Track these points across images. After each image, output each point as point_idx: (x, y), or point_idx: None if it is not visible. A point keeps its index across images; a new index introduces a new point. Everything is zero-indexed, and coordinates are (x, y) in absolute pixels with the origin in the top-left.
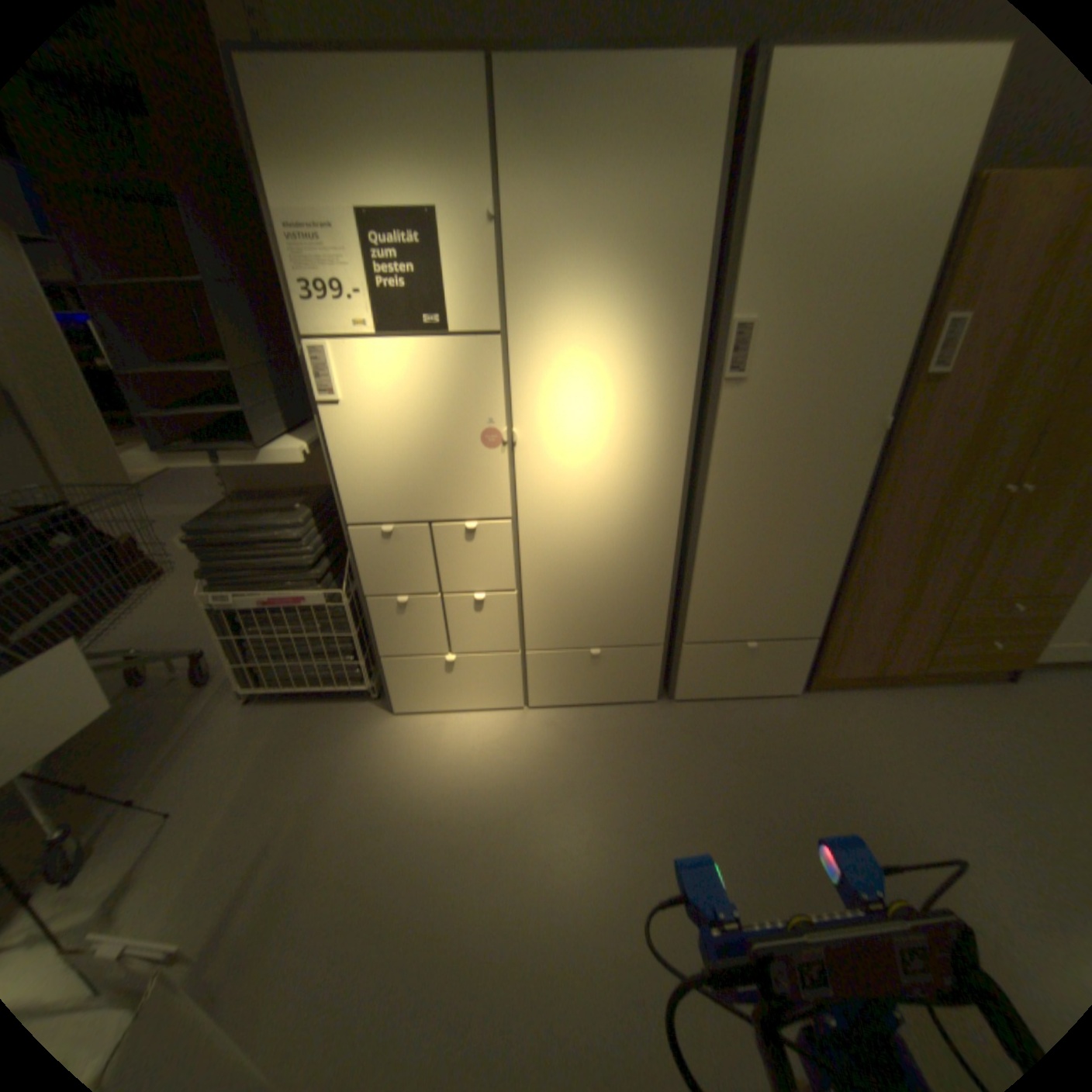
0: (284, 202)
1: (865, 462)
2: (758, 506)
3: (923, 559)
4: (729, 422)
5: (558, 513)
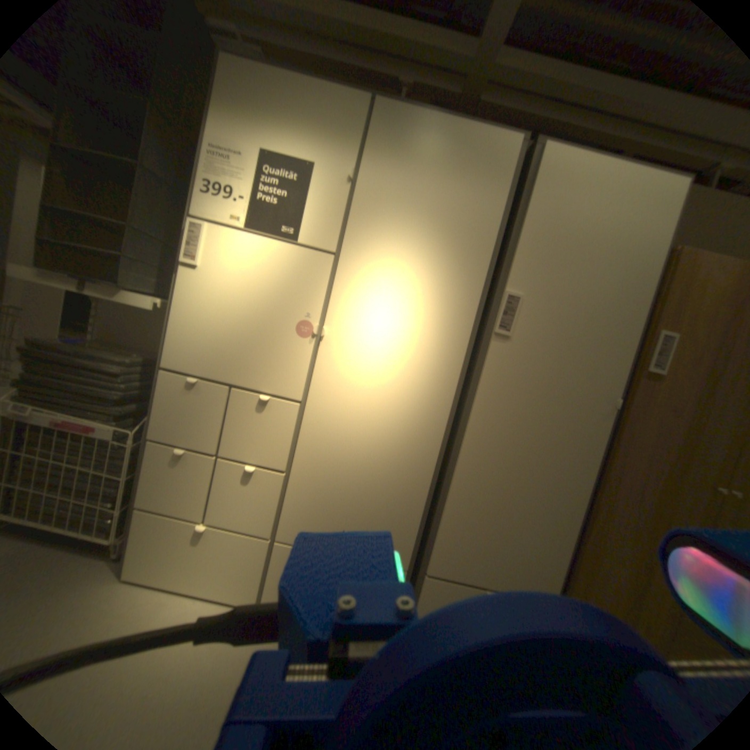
0: (214, 136)
1: (599, 434)
2: (509, 449)
3: (650, 543)
4: (493, 369)
5: (340, 409)
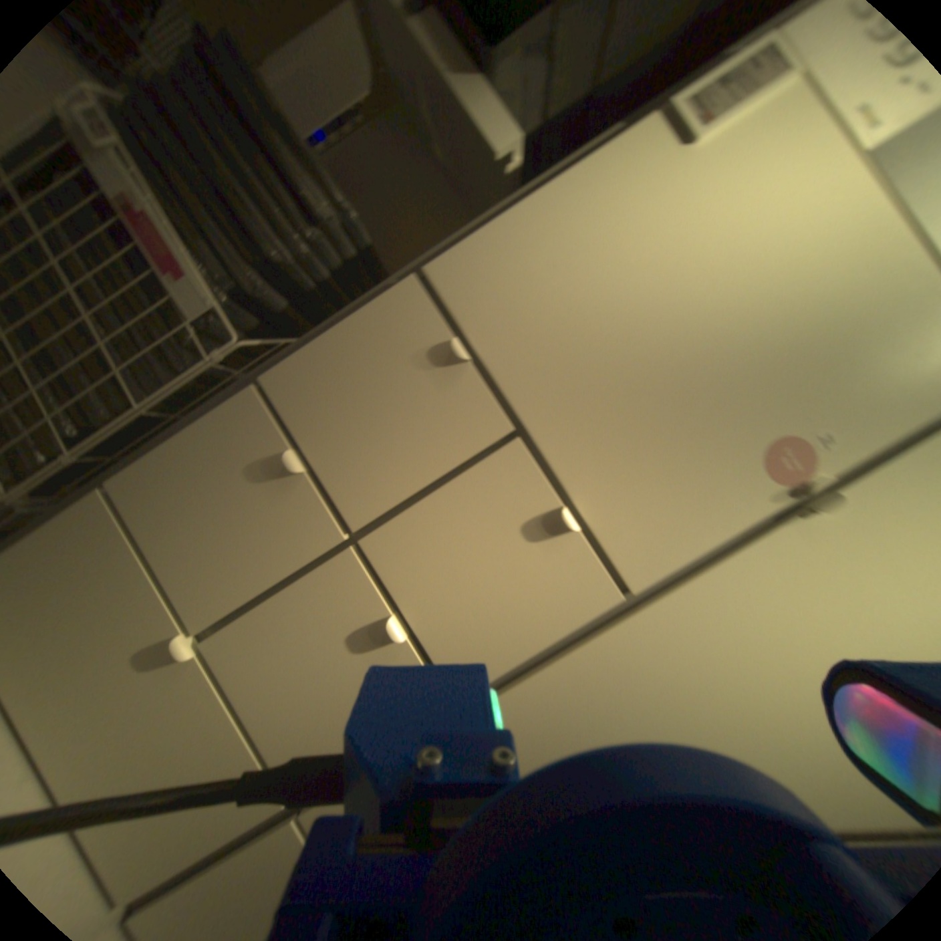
0: None
1: None
2: None
3: None
4: None
5: (705, 696)
